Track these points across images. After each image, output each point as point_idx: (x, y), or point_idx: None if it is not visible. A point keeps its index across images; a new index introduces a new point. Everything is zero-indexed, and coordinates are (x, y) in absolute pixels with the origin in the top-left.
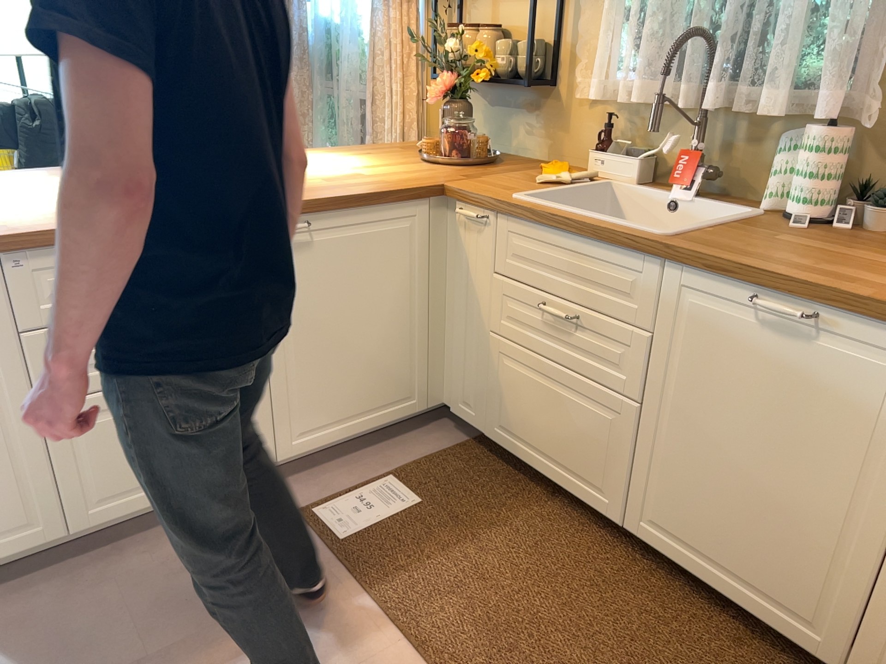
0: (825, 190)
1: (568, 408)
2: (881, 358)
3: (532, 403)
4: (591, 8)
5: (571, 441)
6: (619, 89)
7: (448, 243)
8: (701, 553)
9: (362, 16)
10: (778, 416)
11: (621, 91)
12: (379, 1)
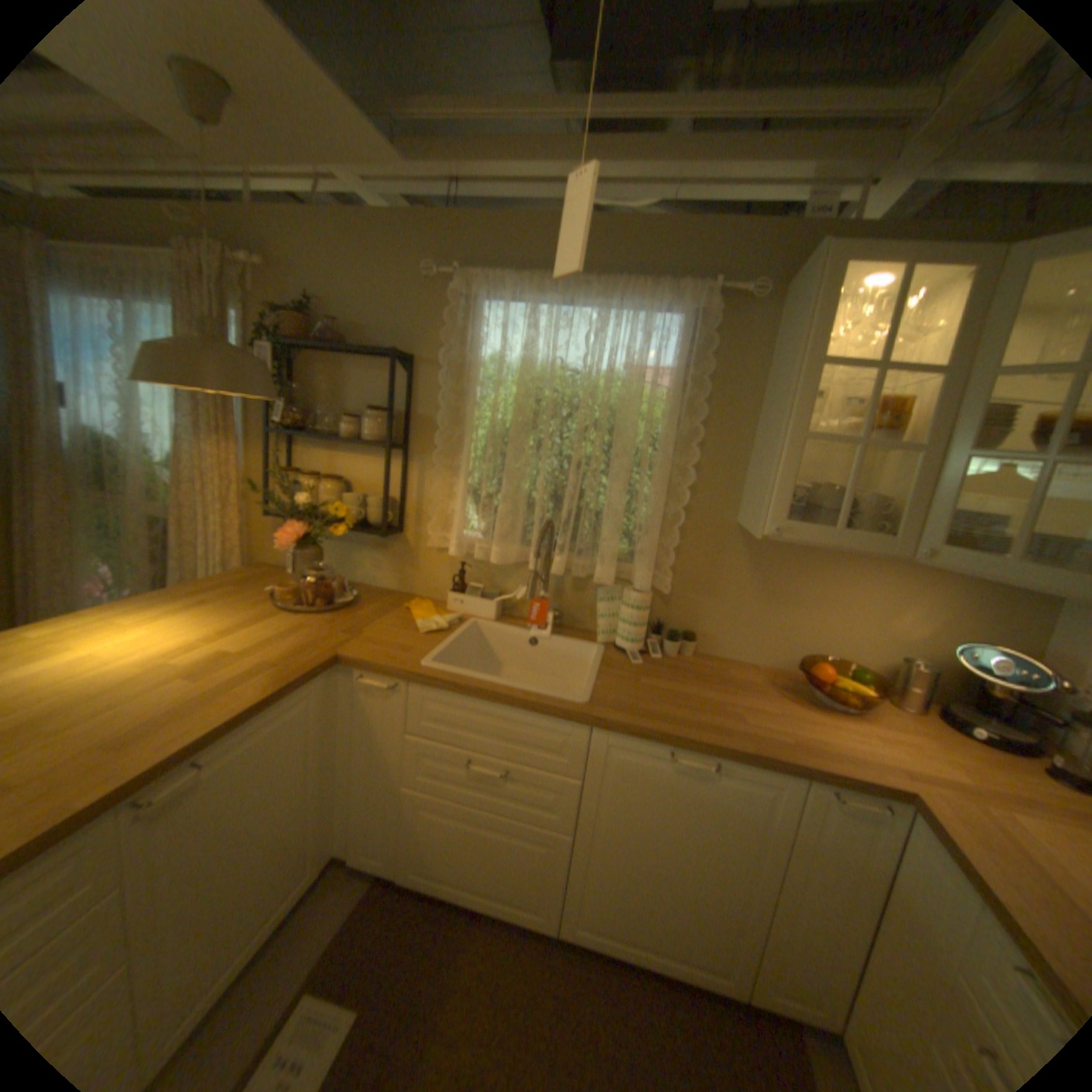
0: (644, 631)
1: (498, 849)
2: (765, 791)
3: (455, 849)
4: (439, 478)
5: (502, 877)
6: (469, 543)
7: (339, 706)
8: (634, 945)
9: (150, 435)
10: (693, 836)
11: (477, 550)
12: (185, 430)
